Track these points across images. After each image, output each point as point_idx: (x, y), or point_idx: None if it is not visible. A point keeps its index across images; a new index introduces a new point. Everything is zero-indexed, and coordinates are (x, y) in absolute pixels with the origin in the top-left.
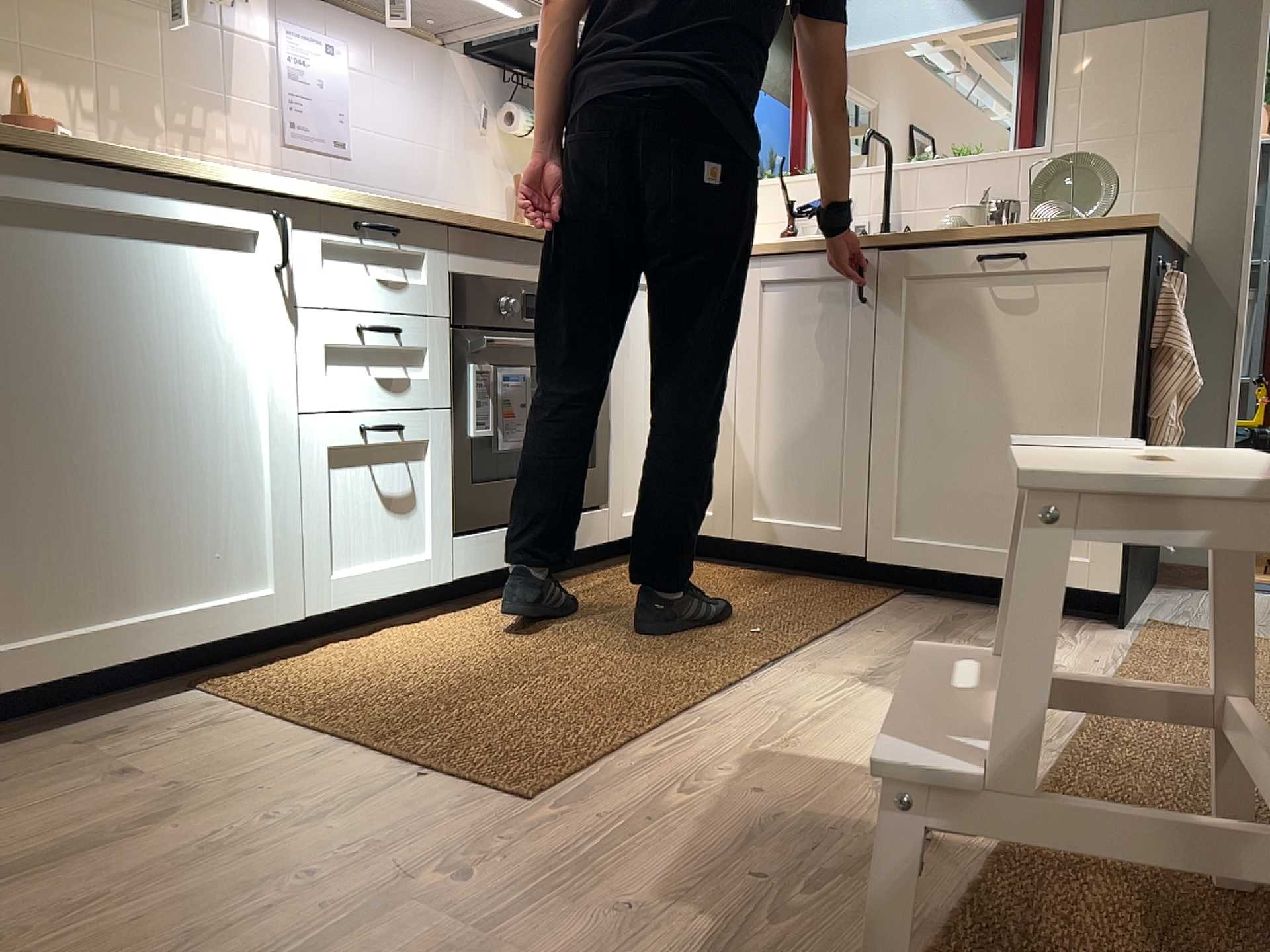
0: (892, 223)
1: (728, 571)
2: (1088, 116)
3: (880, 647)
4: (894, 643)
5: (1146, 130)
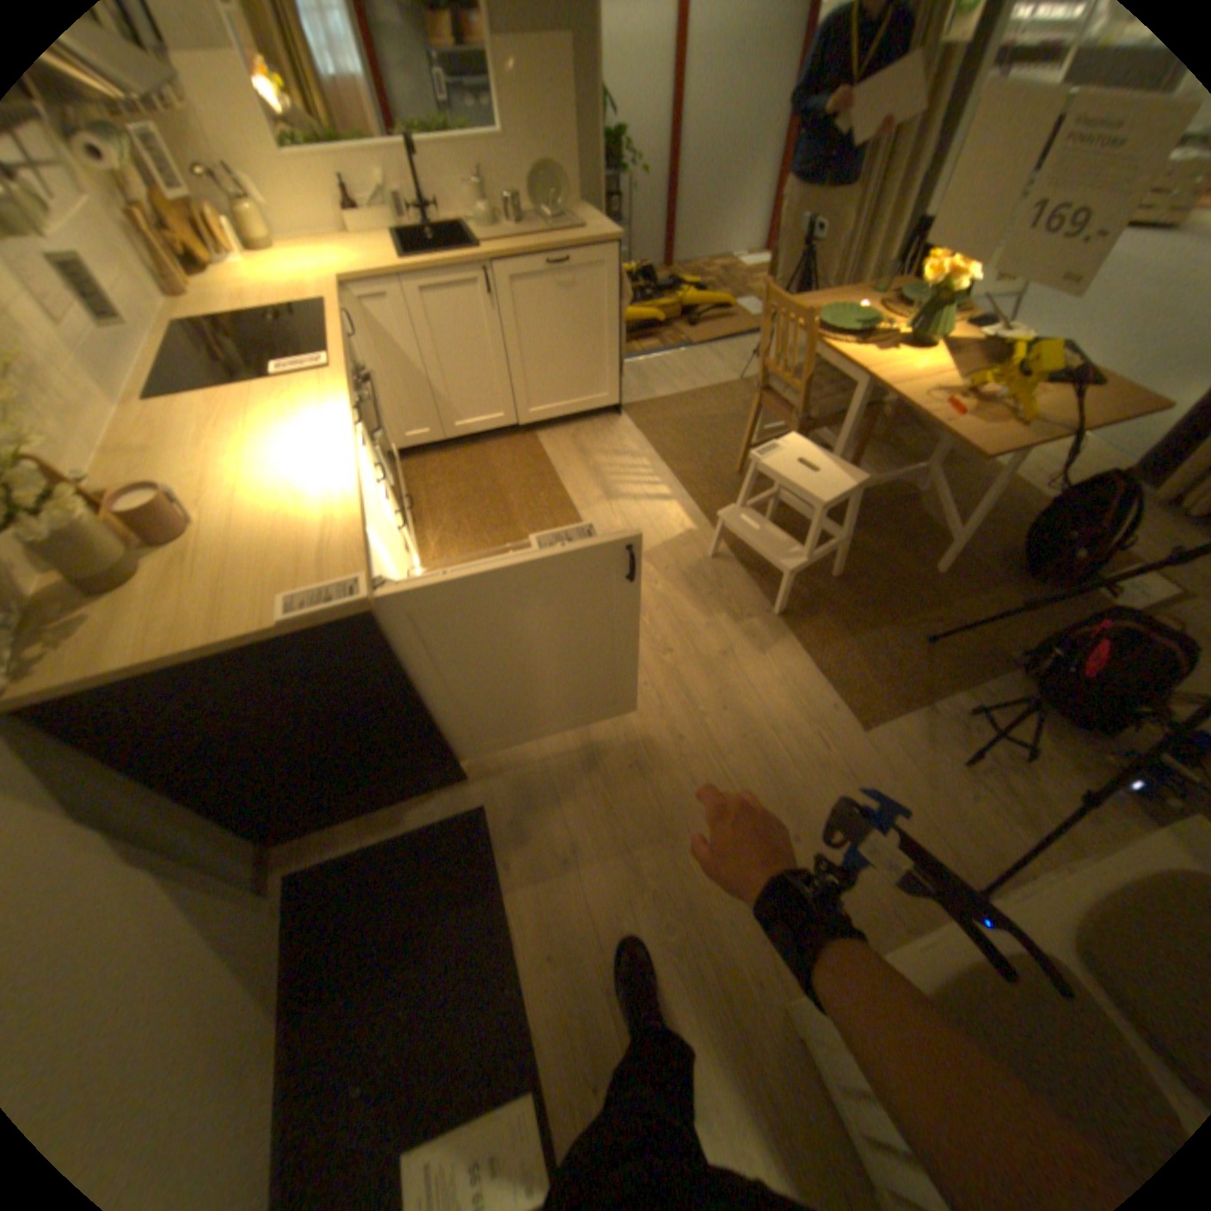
0: (418, 190)
1: (451, 456)
2: (522, 108)
3: (586, 476)
4: (585, 471)
5: (554, 120)
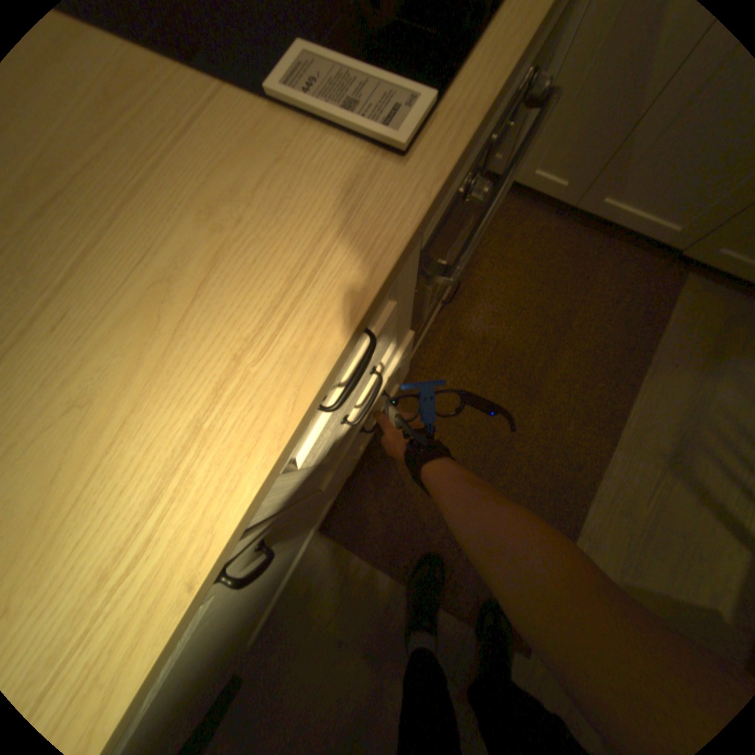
0: None
1: (561, 225)
2: None
3: (682, 404)
4: (689, 393)
5: None
